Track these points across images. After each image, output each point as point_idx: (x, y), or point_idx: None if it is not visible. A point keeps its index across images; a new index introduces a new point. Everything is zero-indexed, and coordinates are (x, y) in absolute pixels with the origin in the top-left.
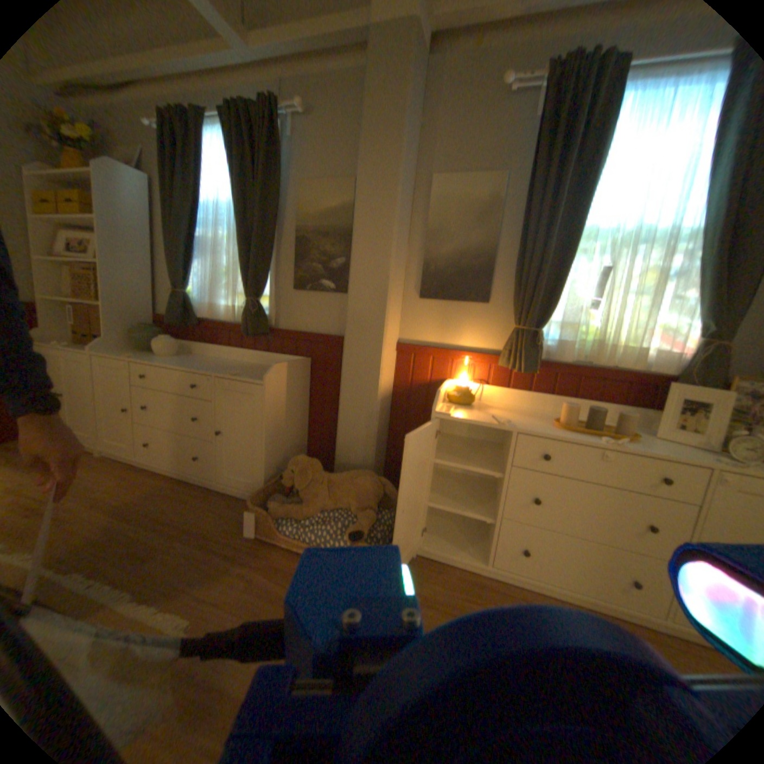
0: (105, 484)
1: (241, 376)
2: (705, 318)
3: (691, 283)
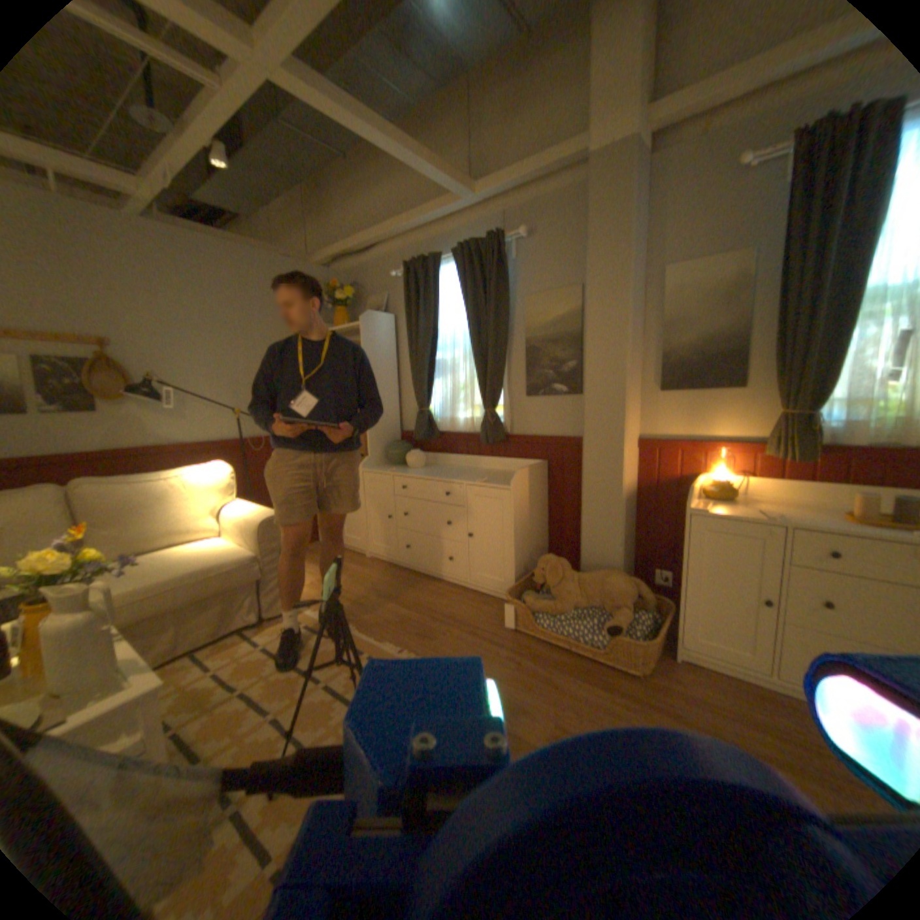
0: (381, 579)
1: (488, 482)
2: None
3: None
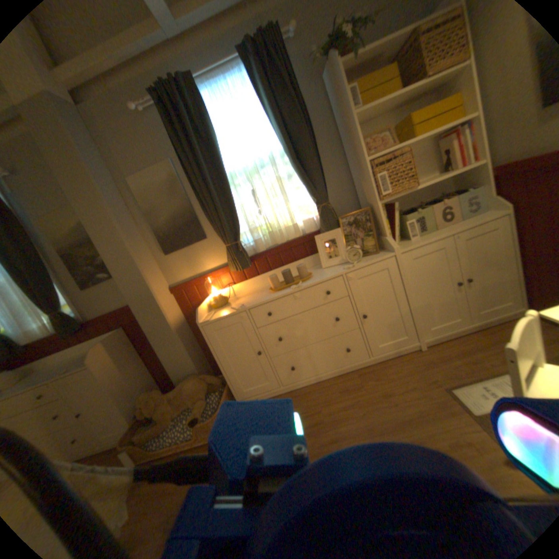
0: None
1: (70, 370)
2: (310, 194)
3: (295, 178)
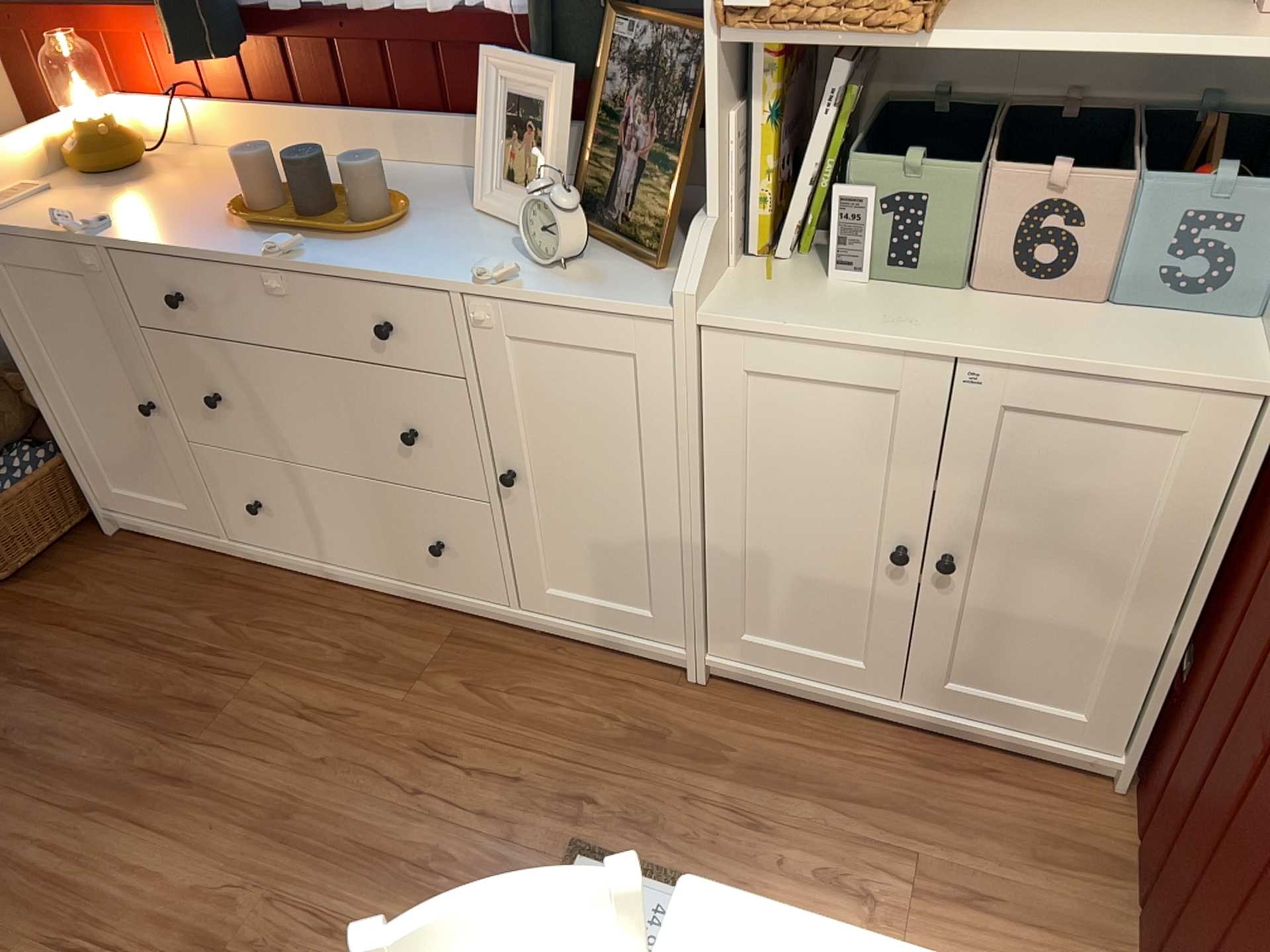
0: None
1: None
2: None
3: None
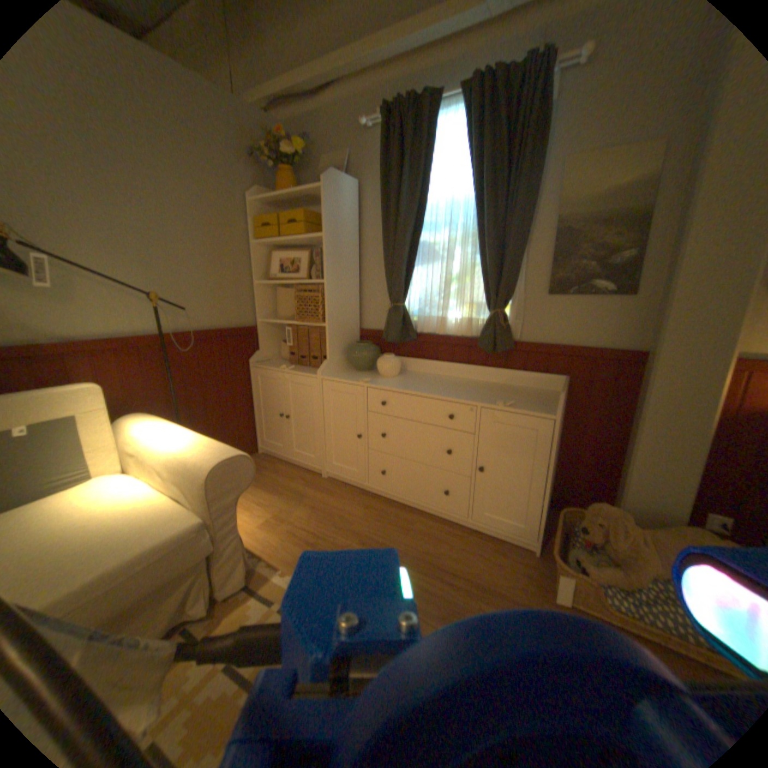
0: (353, 512)
1: (514, 406)
2: None
3: None
